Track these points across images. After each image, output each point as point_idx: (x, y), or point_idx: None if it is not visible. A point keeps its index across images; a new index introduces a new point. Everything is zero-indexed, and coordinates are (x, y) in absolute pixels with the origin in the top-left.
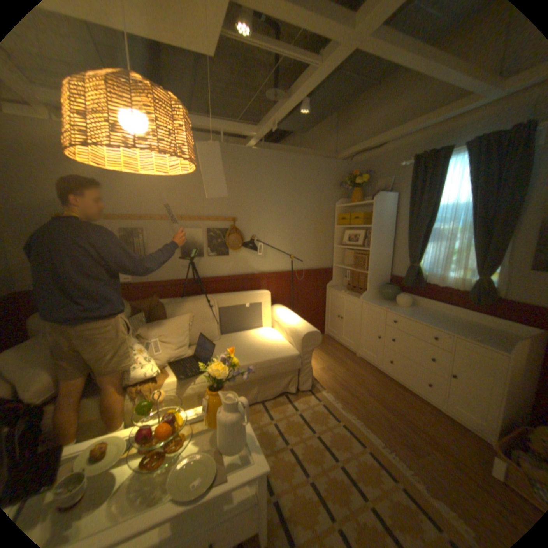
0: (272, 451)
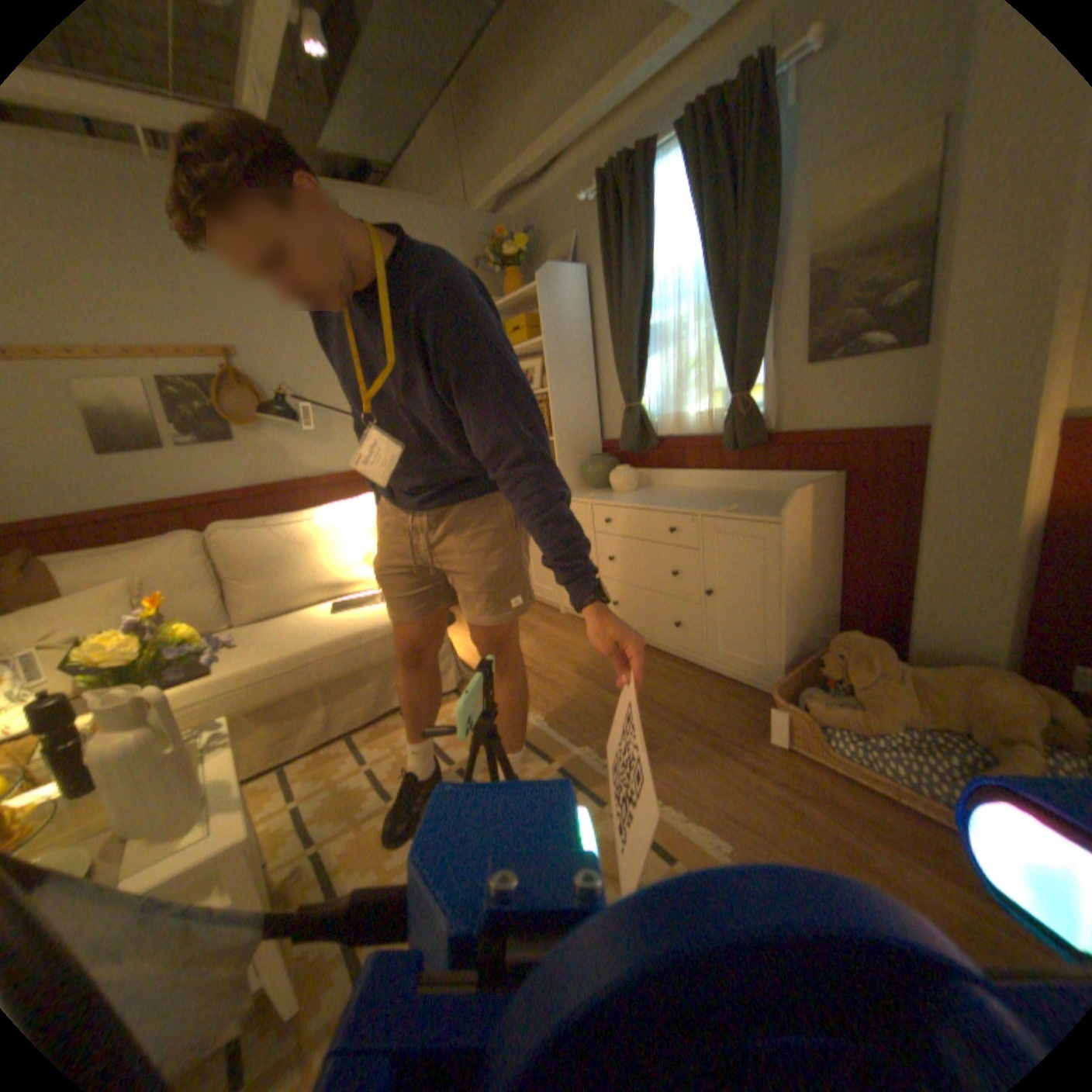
0: (351, 822)
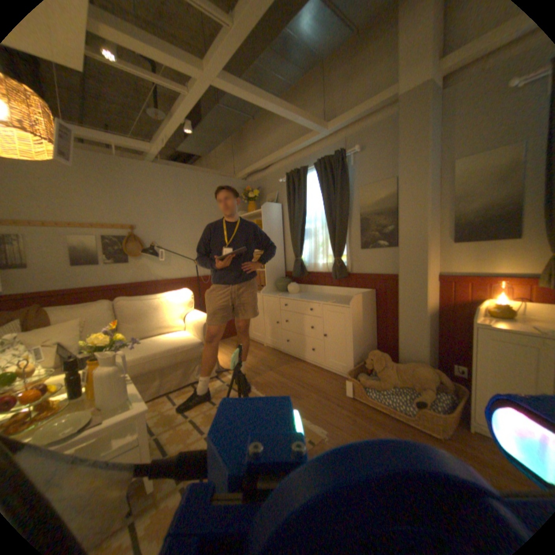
0: (170, 427)
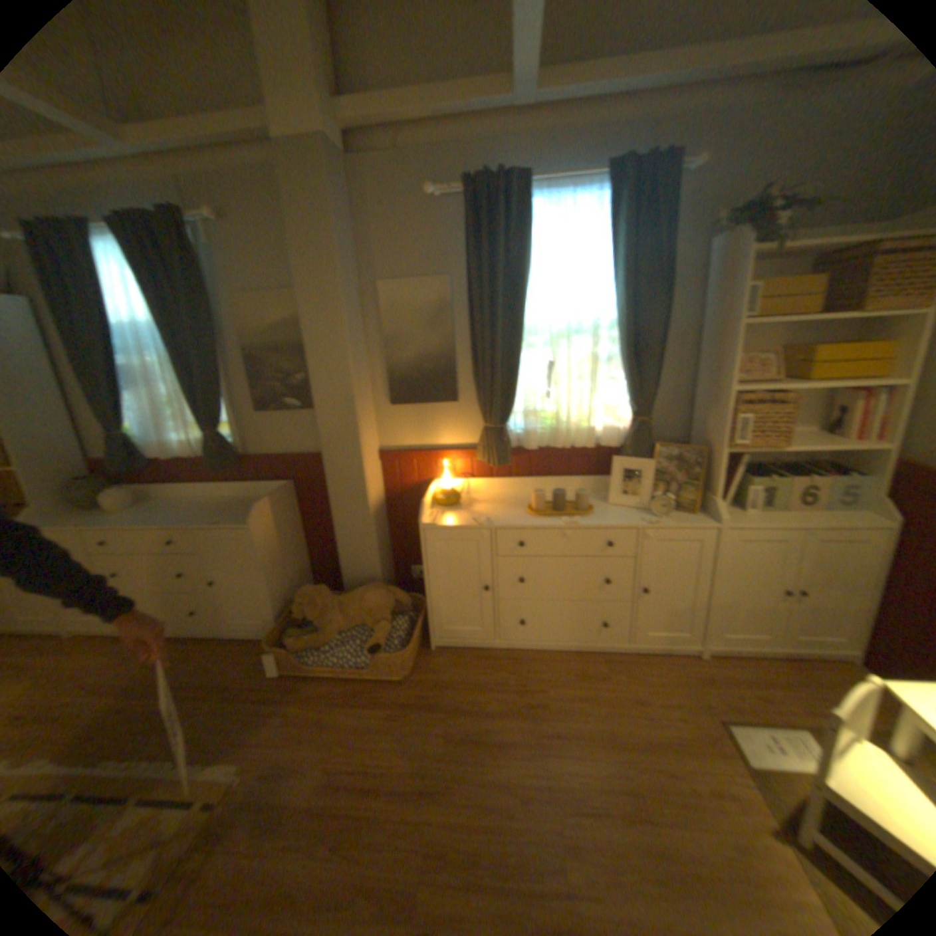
0: None
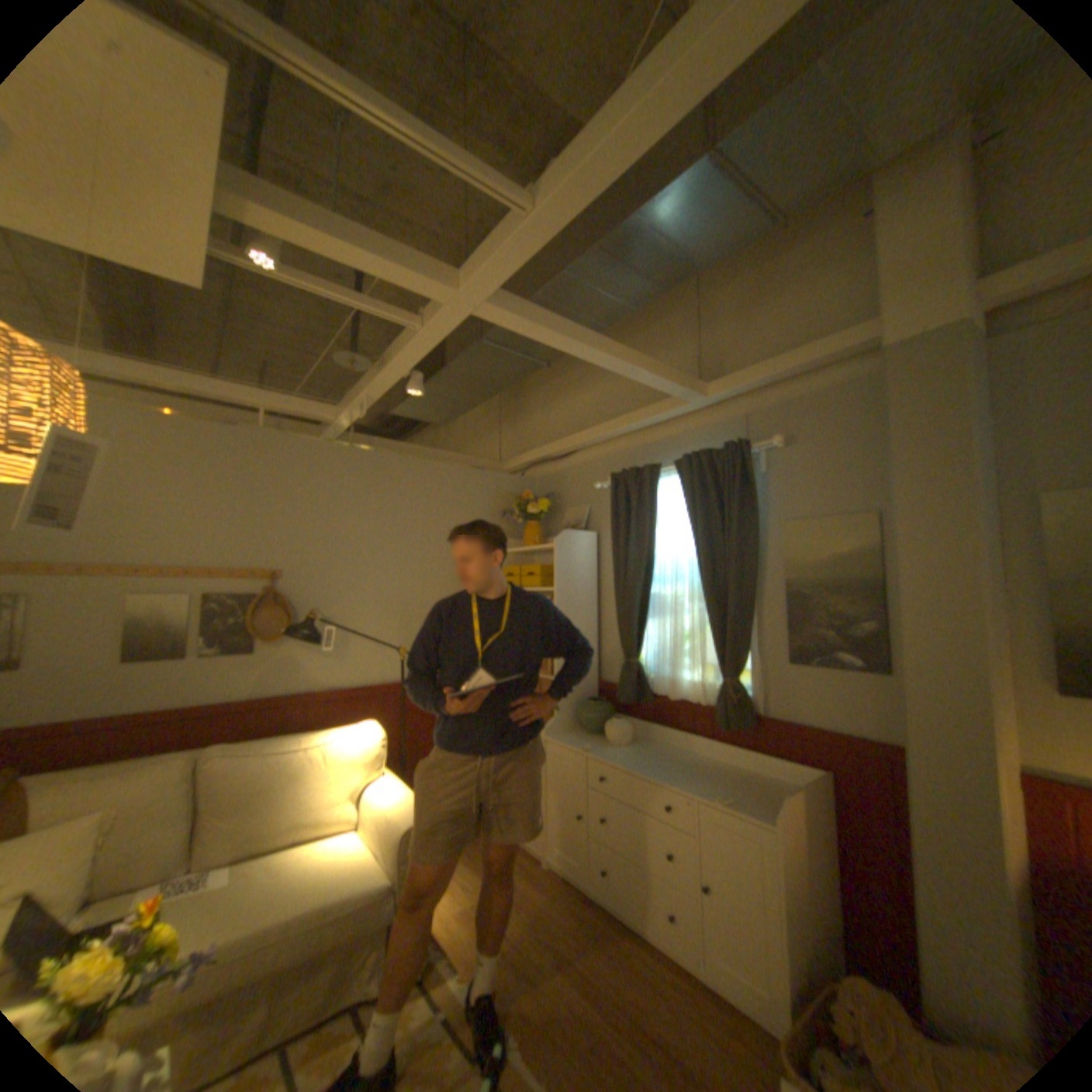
0: None
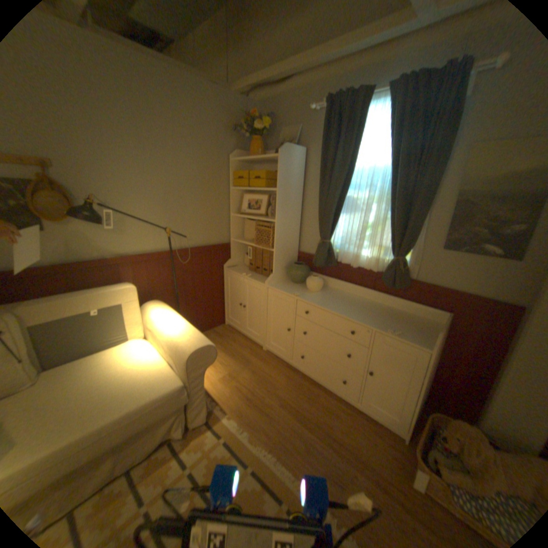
0: None
